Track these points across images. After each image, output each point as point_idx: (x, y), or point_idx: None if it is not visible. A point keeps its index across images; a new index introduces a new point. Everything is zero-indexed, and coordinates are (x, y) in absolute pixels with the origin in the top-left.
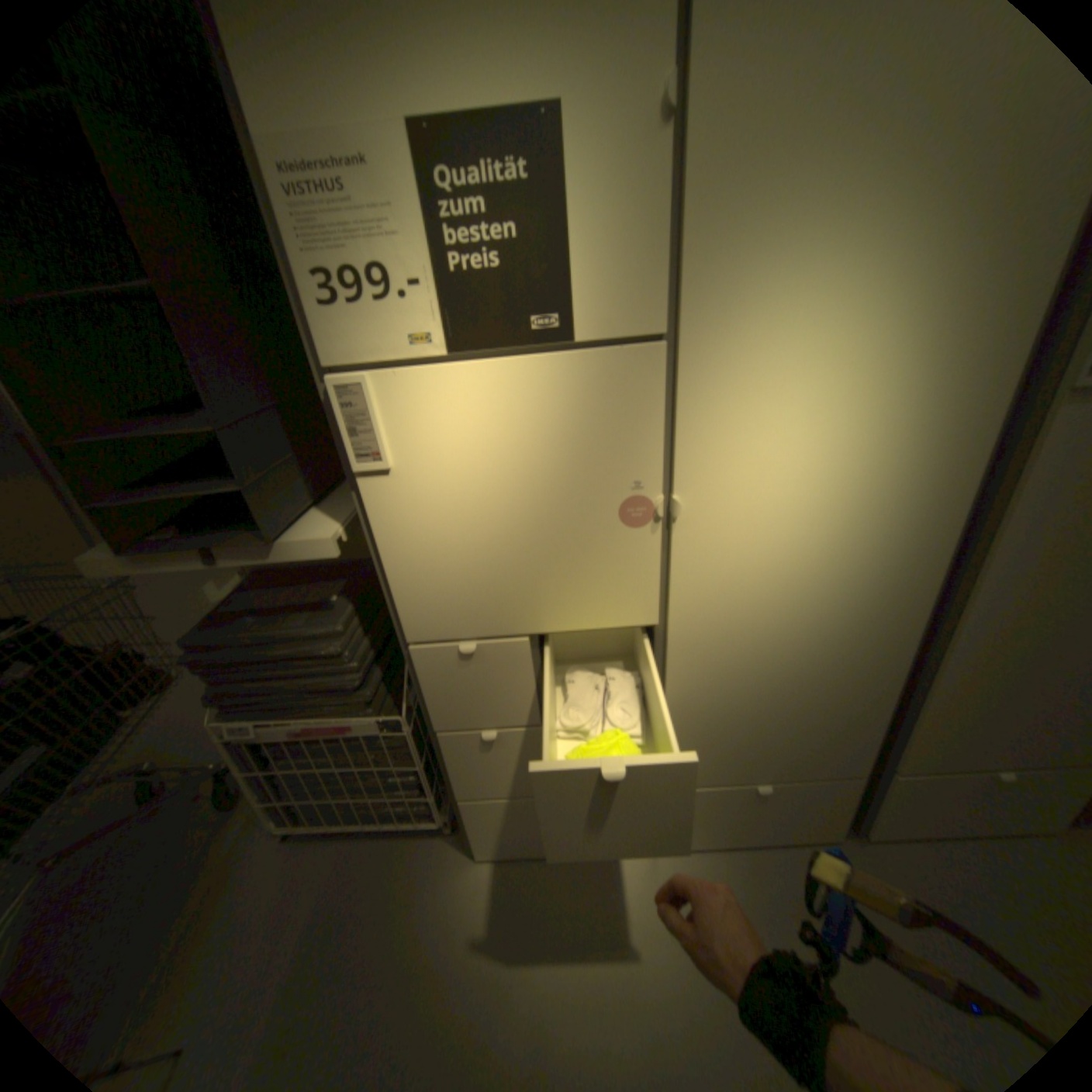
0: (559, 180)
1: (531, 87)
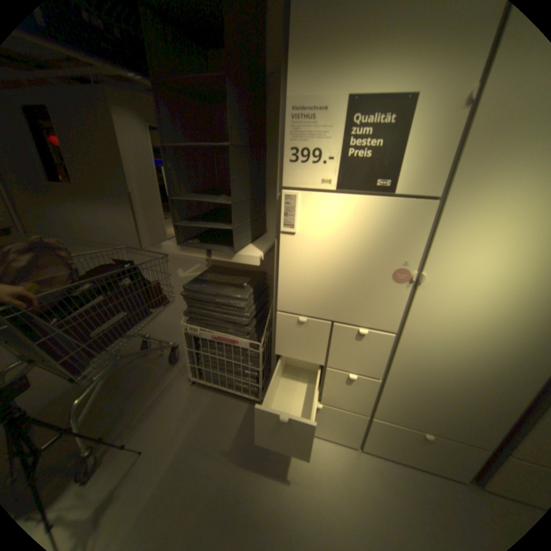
0: (409, 124)
1: (408, 86)
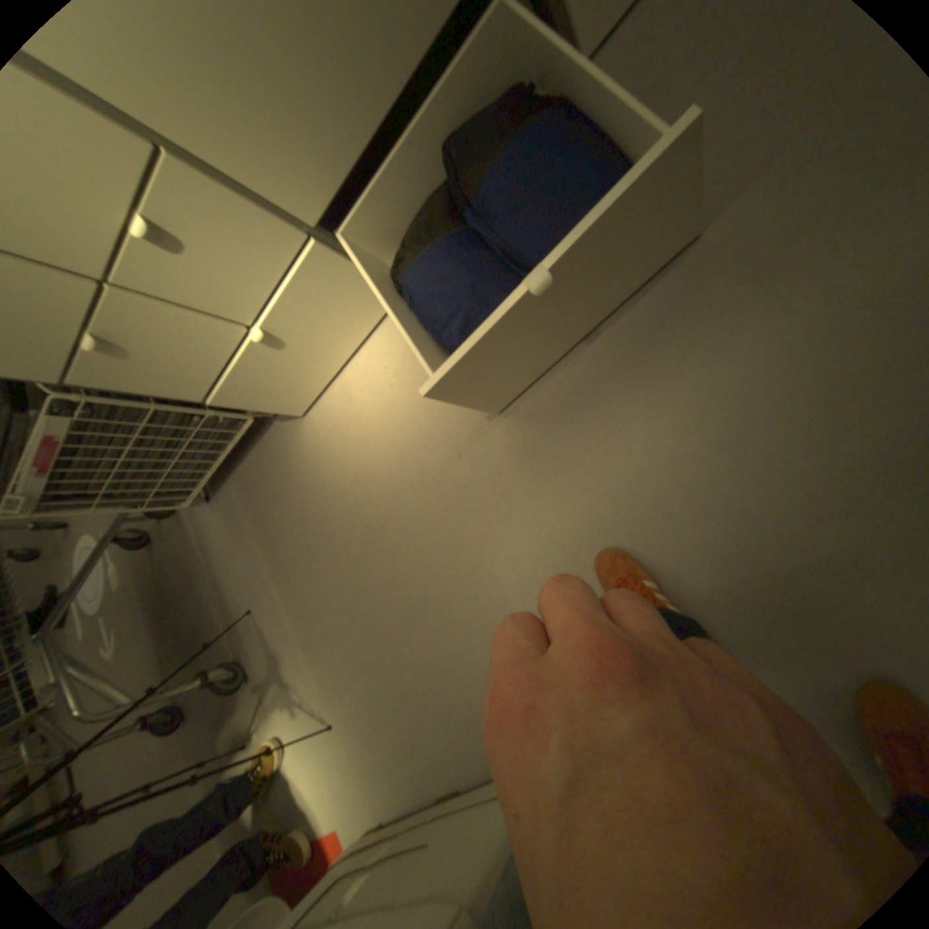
0: None
1: None
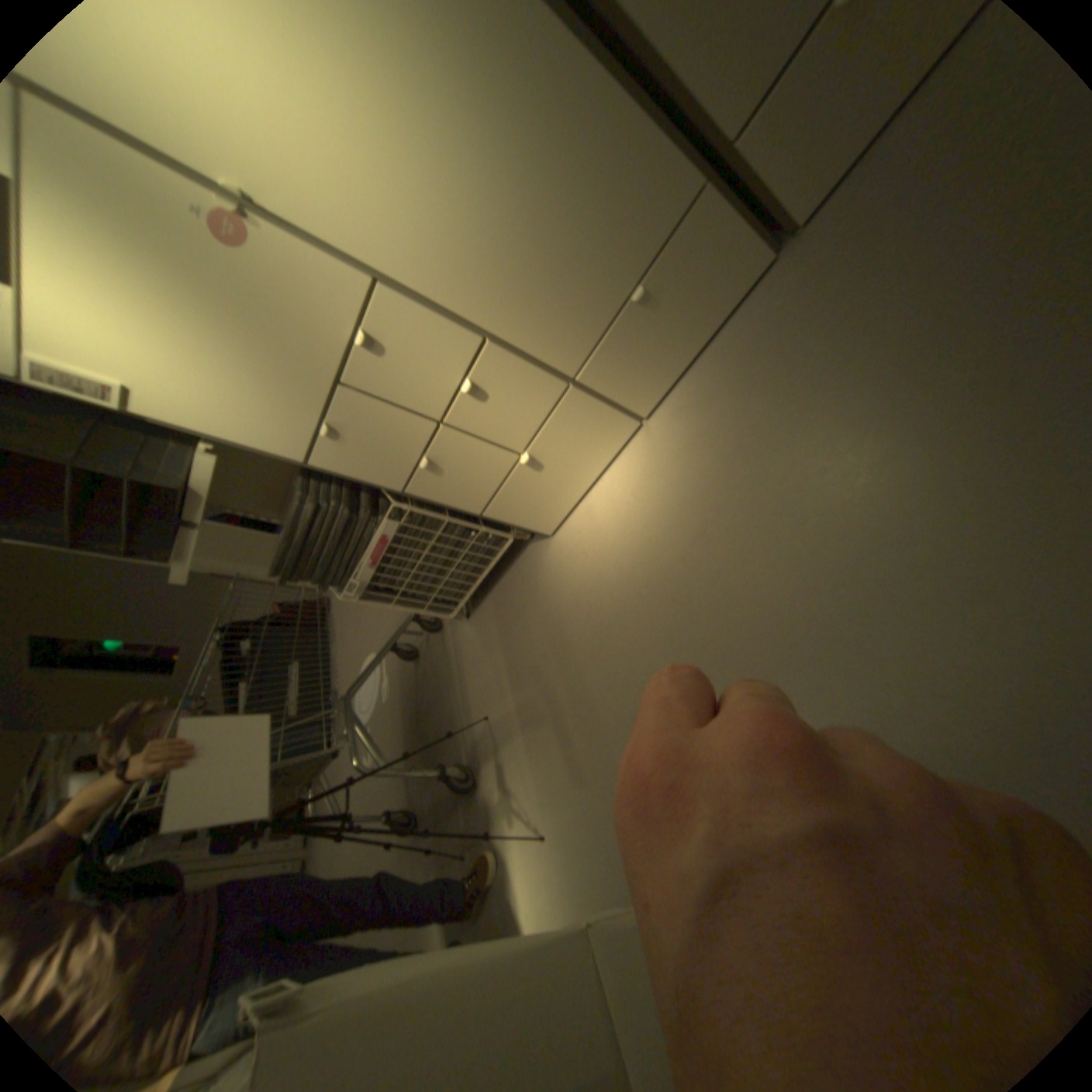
0: None
1: None
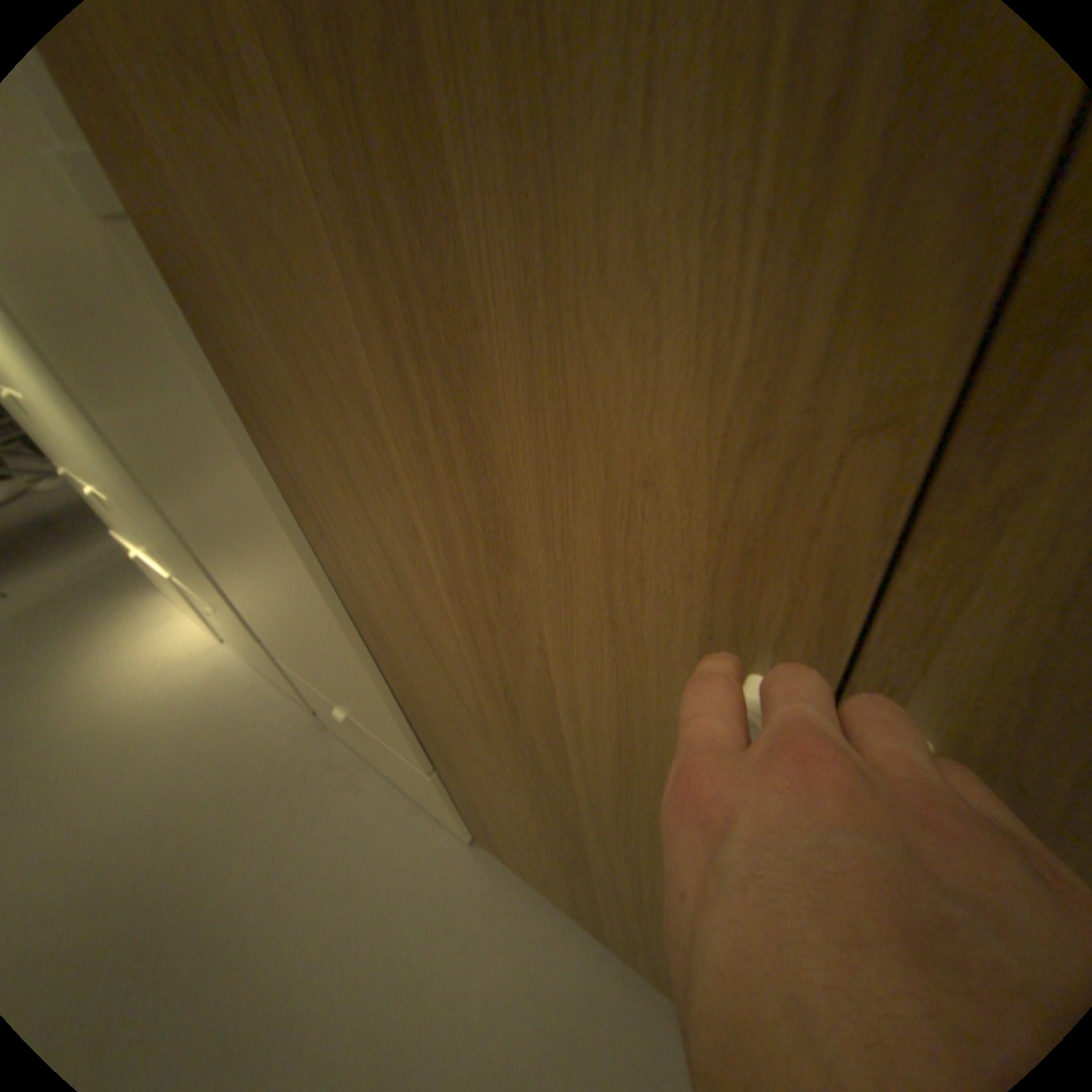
0: None
1: None
